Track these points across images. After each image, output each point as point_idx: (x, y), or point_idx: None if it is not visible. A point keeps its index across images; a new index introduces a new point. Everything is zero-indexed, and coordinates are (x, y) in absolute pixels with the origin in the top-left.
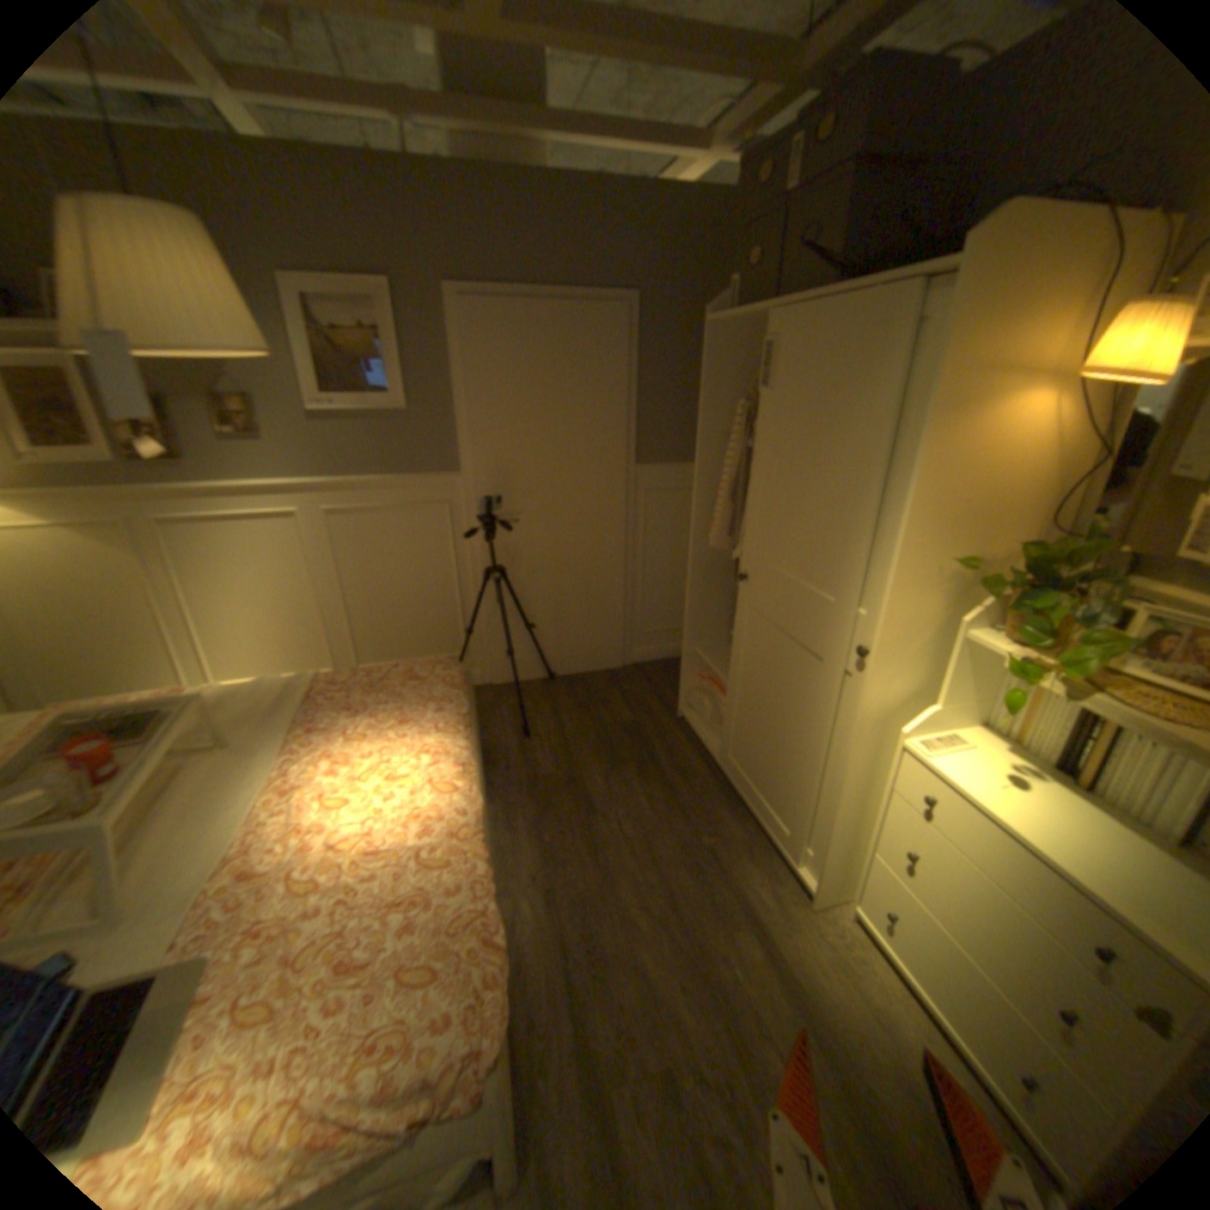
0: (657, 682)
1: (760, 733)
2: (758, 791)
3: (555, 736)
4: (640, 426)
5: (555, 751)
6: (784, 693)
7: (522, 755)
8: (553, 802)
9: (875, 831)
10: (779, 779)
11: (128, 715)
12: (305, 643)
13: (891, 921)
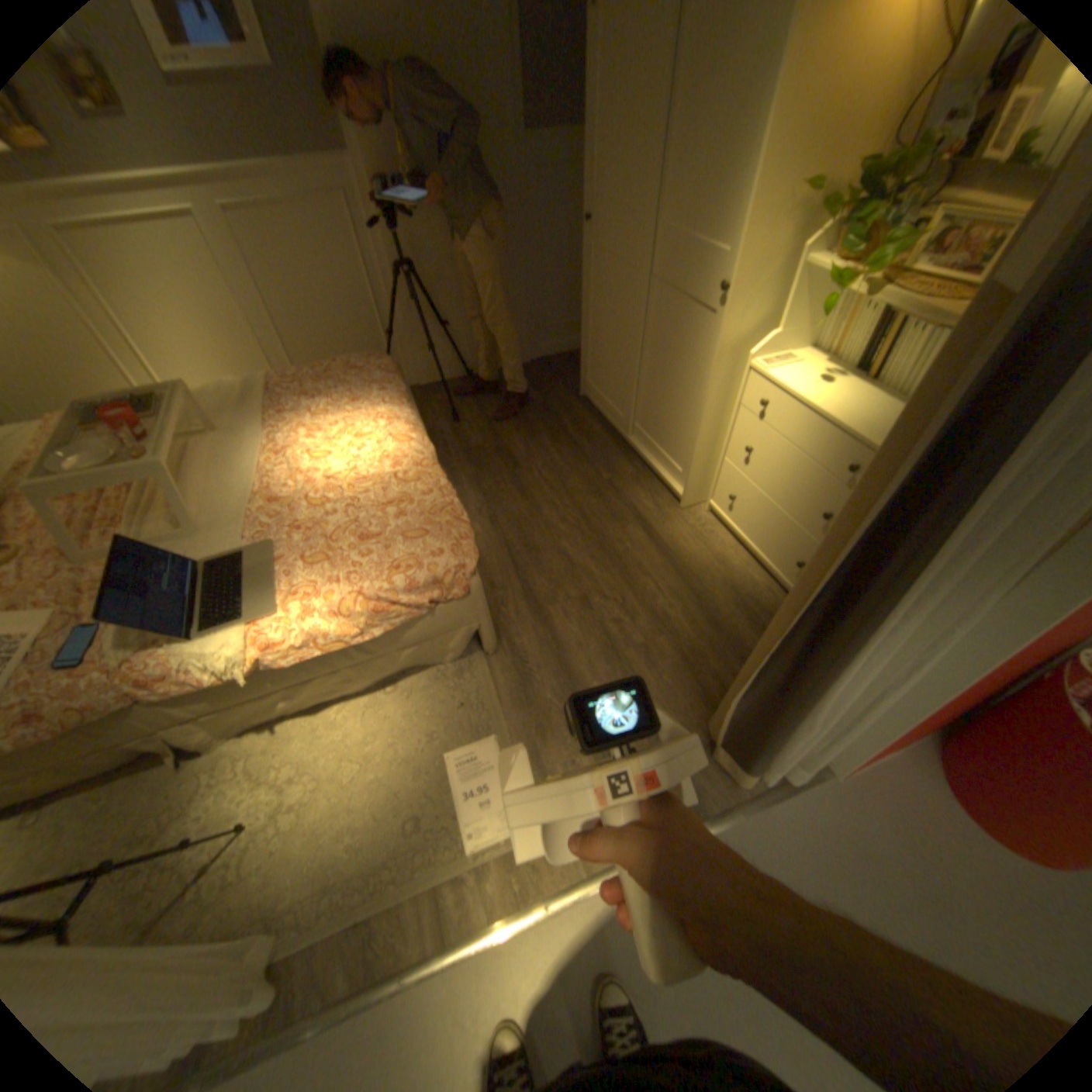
0: (561, 371)
1: (645, 388)
2: (644, 436)
3: (479, 419)
4: (525, 78)
5: (481, 430)
6: (664, 346)
7: (455, 435)
8: (486, 463)
9: (726, 444)
10: (659, 421)
11: (128, 399)
12: (241, 356)
13: (731, 498)
